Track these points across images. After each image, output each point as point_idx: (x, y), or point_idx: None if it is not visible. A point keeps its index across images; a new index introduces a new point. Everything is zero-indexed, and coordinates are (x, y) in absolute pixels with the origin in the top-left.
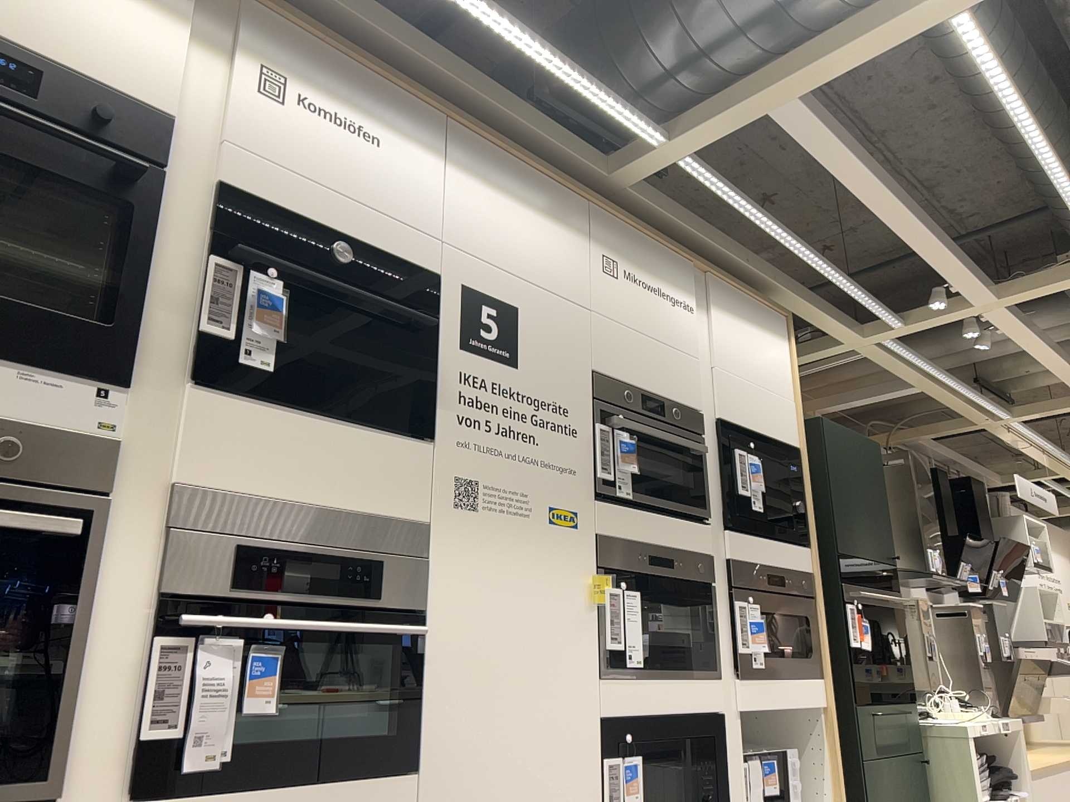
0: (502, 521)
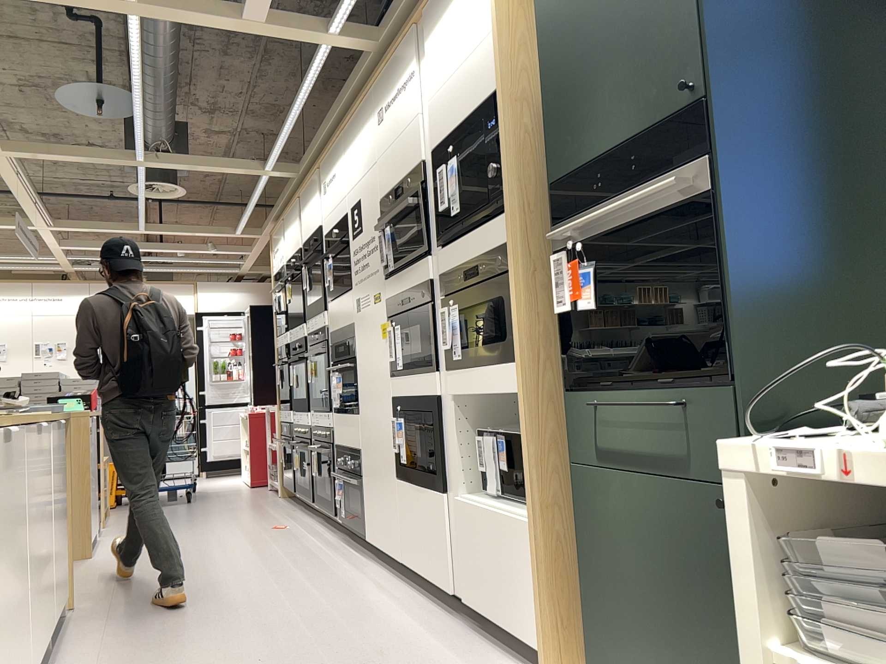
0: (364, 313)
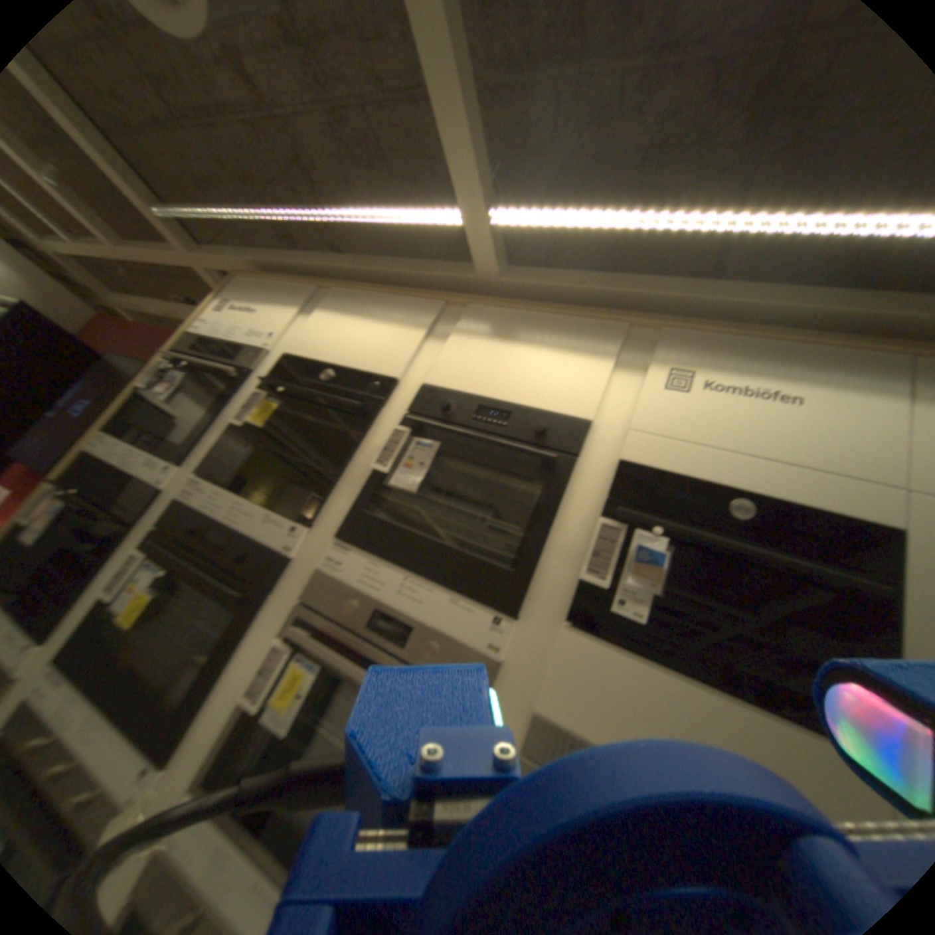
0: None
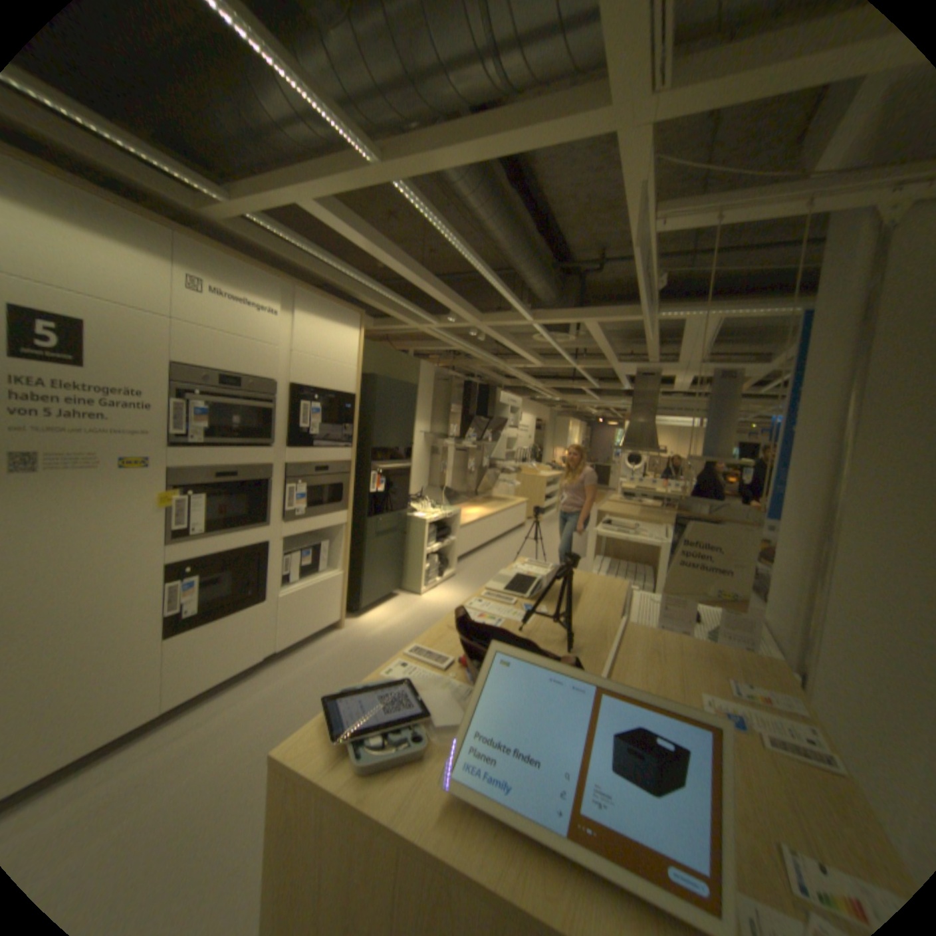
0: (66, 478)
